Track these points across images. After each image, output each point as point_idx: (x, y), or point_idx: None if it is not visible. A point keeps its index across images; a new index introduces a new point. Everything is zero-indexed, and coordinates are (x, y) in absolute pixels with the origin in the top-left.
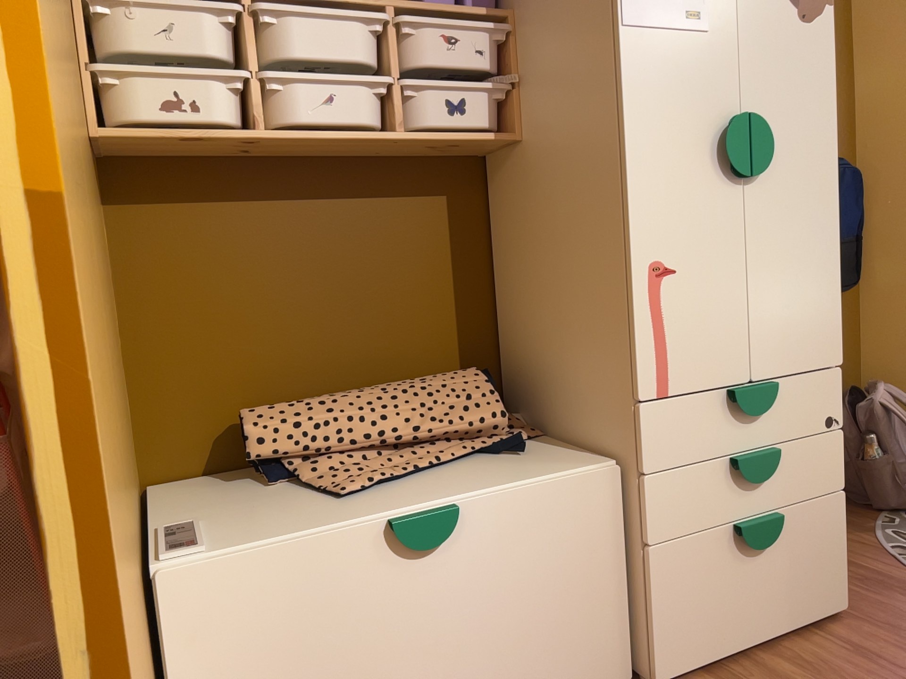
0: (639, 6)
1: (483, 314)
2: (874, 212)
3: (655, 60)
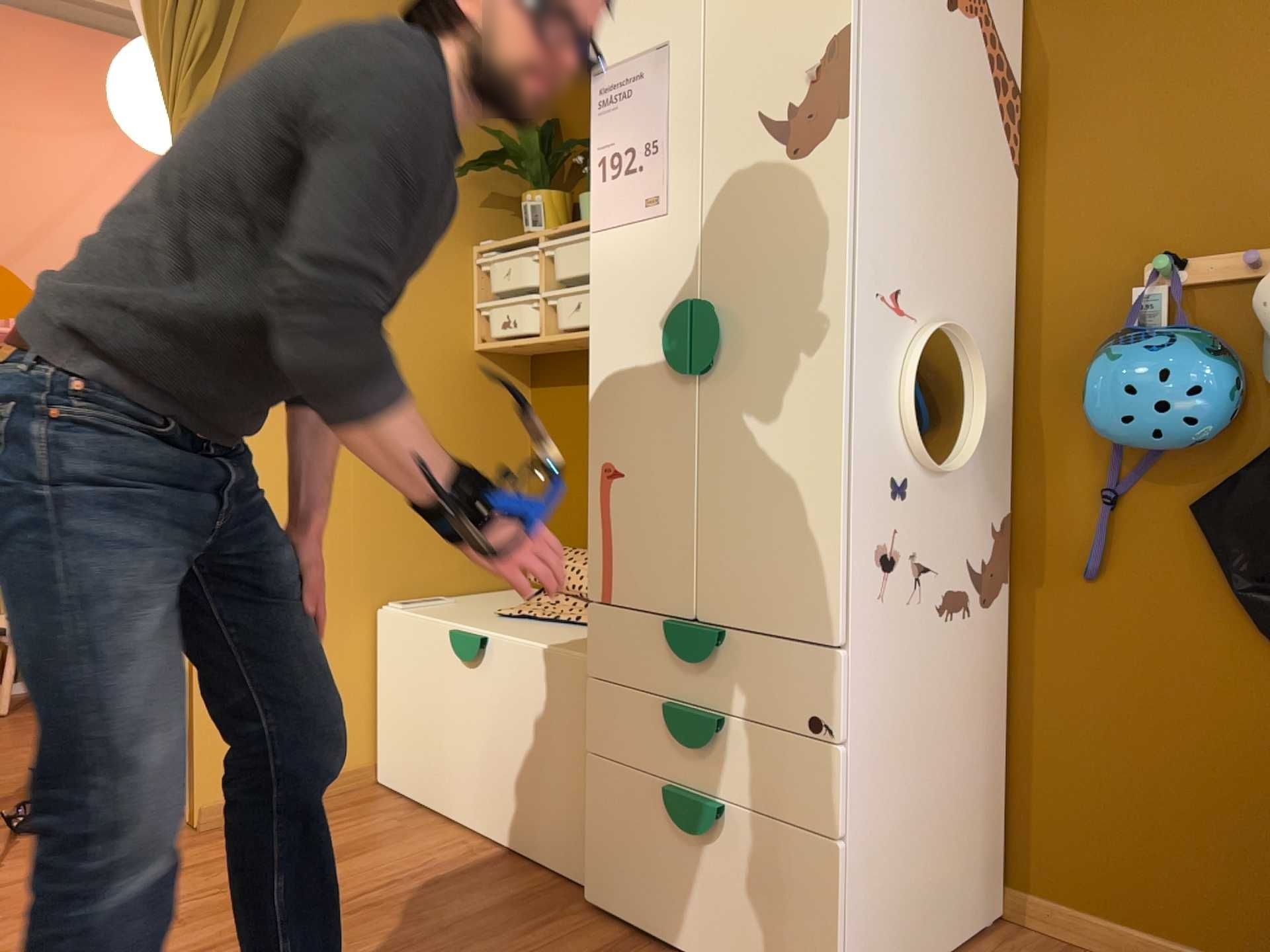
0: (605, 209)
1: None
2: None
3: (616, 258)
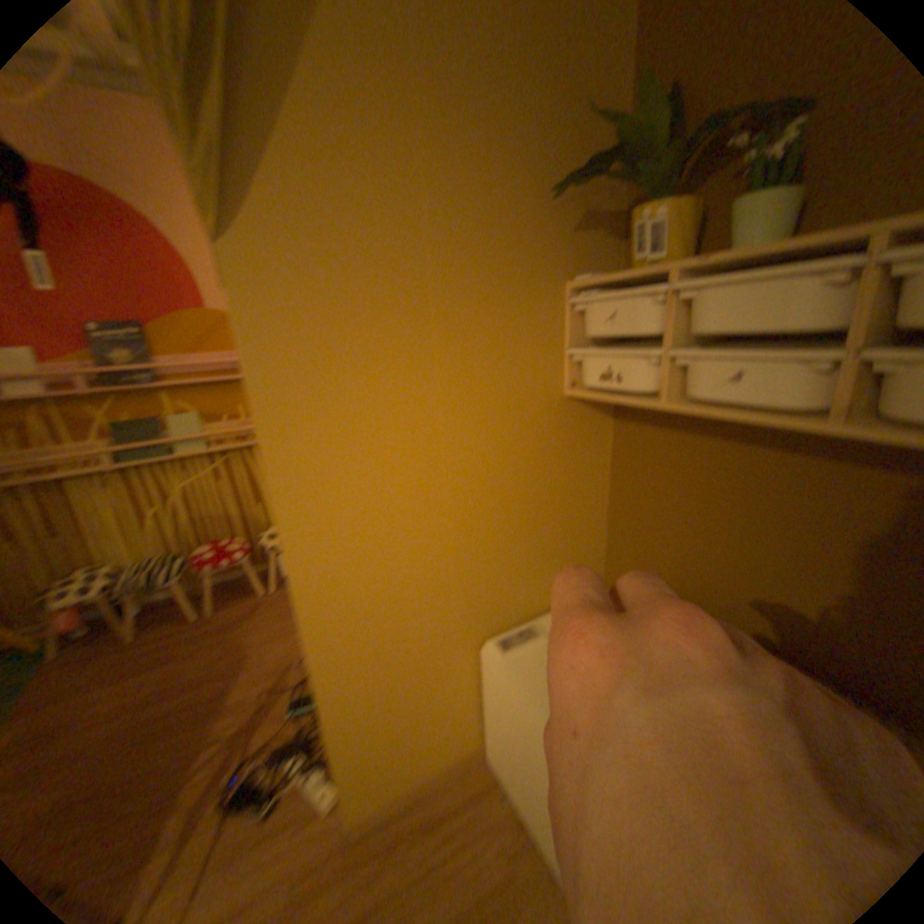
0: None
1: None
2: None
3: None
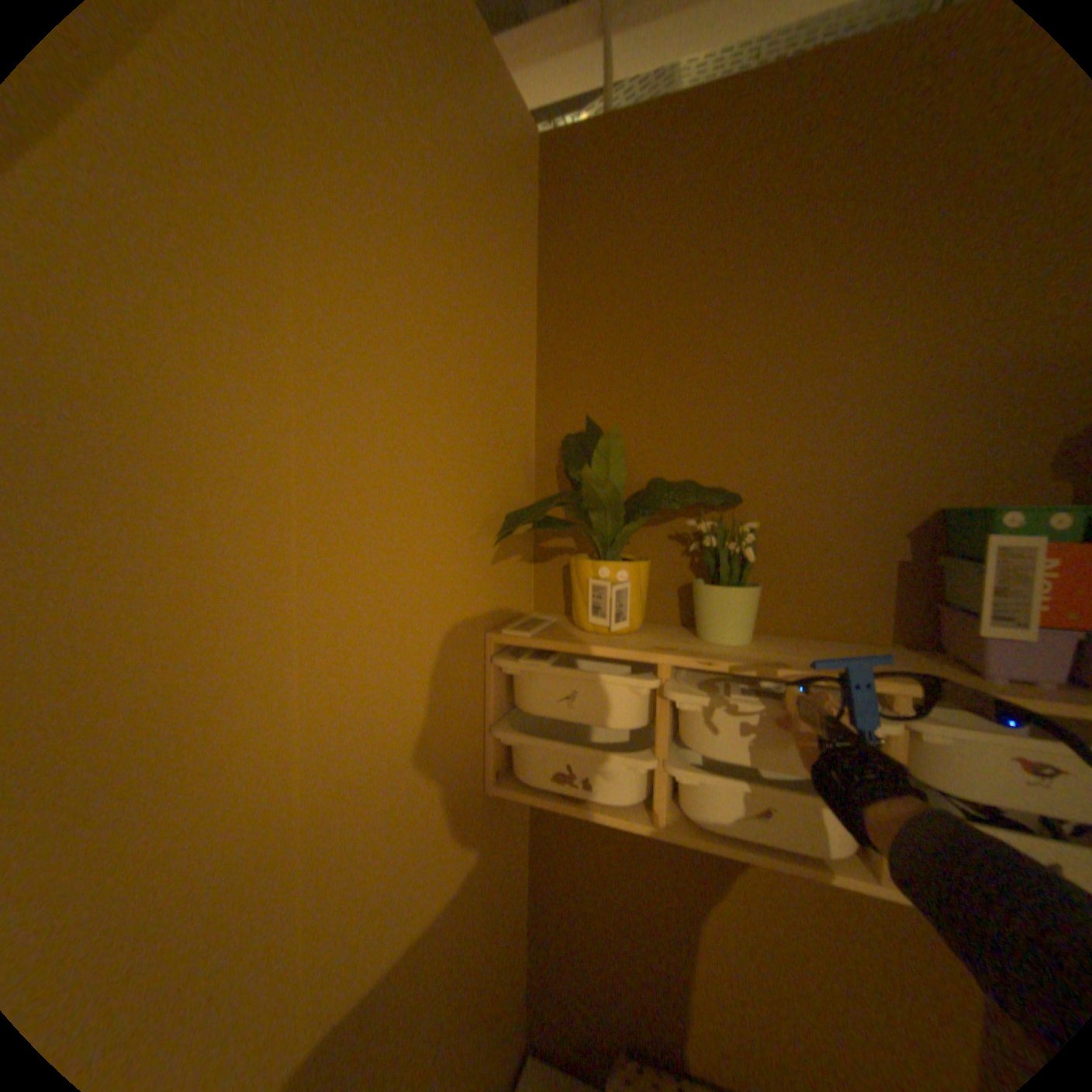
0: None
1: None
2: None
3: None
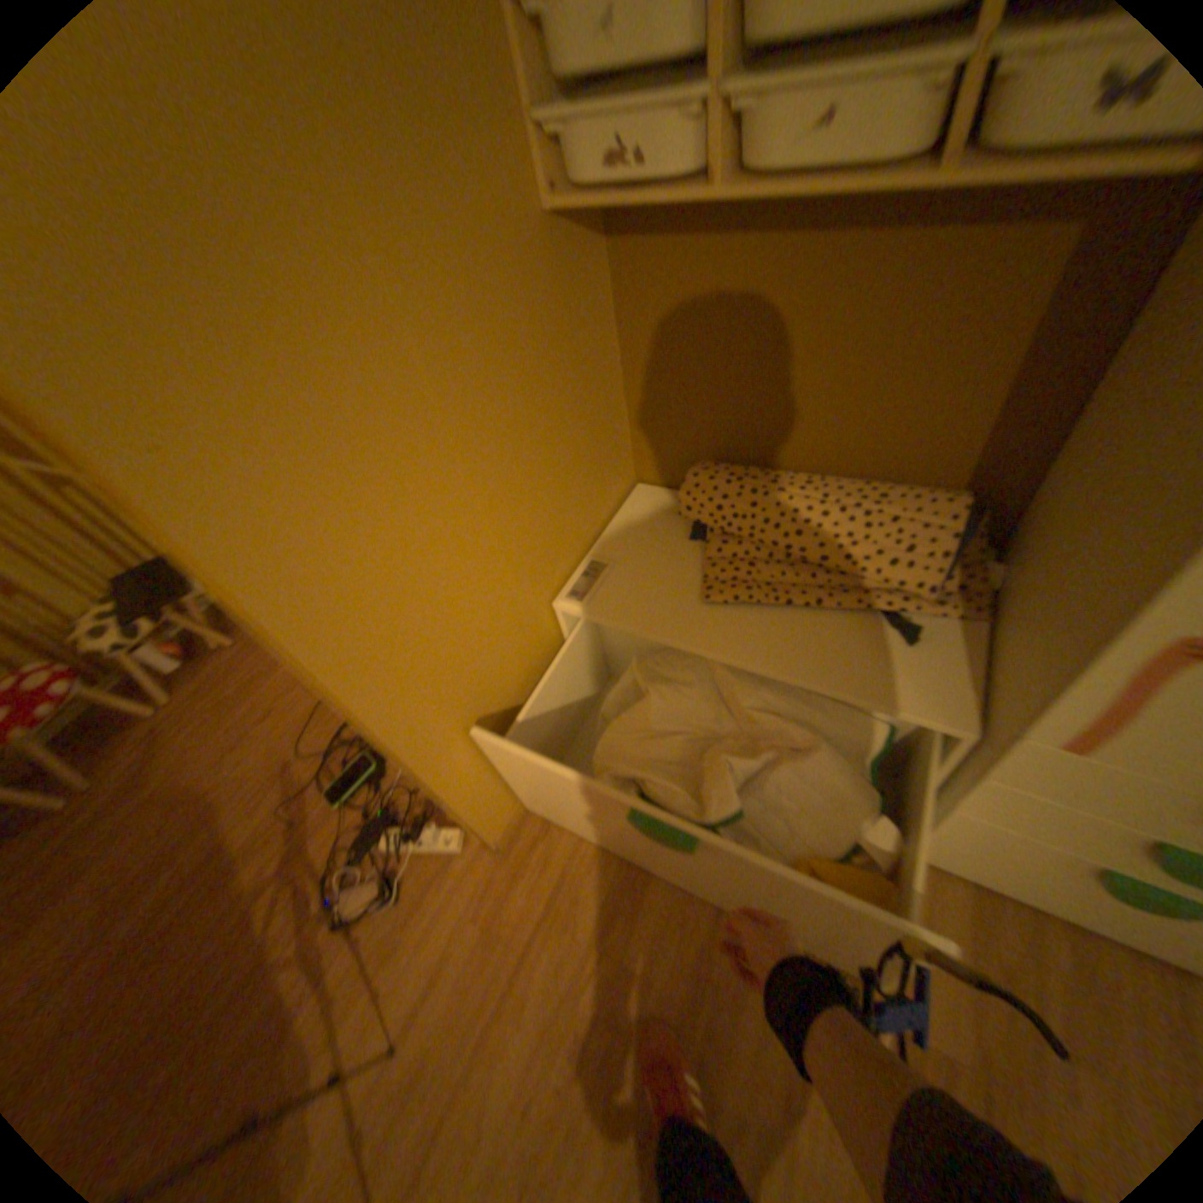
0: None
1: (1043, 426)
2: None
3: None
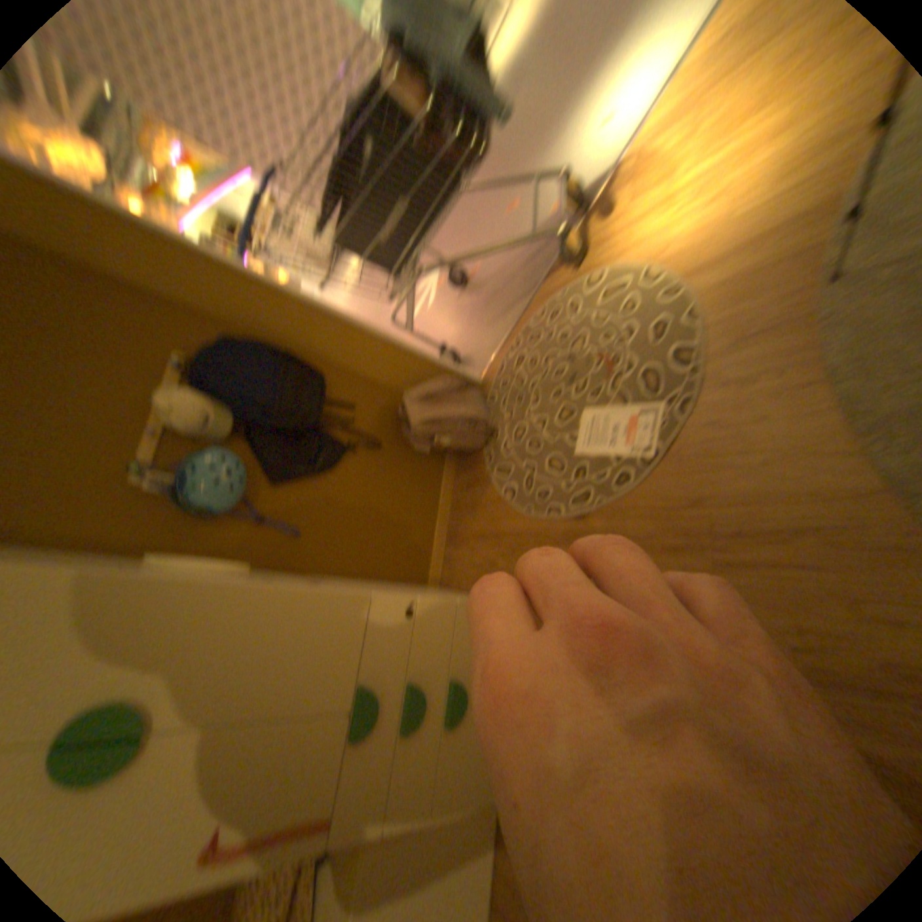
0: None
1: None
2: (273, 321)
3: None
